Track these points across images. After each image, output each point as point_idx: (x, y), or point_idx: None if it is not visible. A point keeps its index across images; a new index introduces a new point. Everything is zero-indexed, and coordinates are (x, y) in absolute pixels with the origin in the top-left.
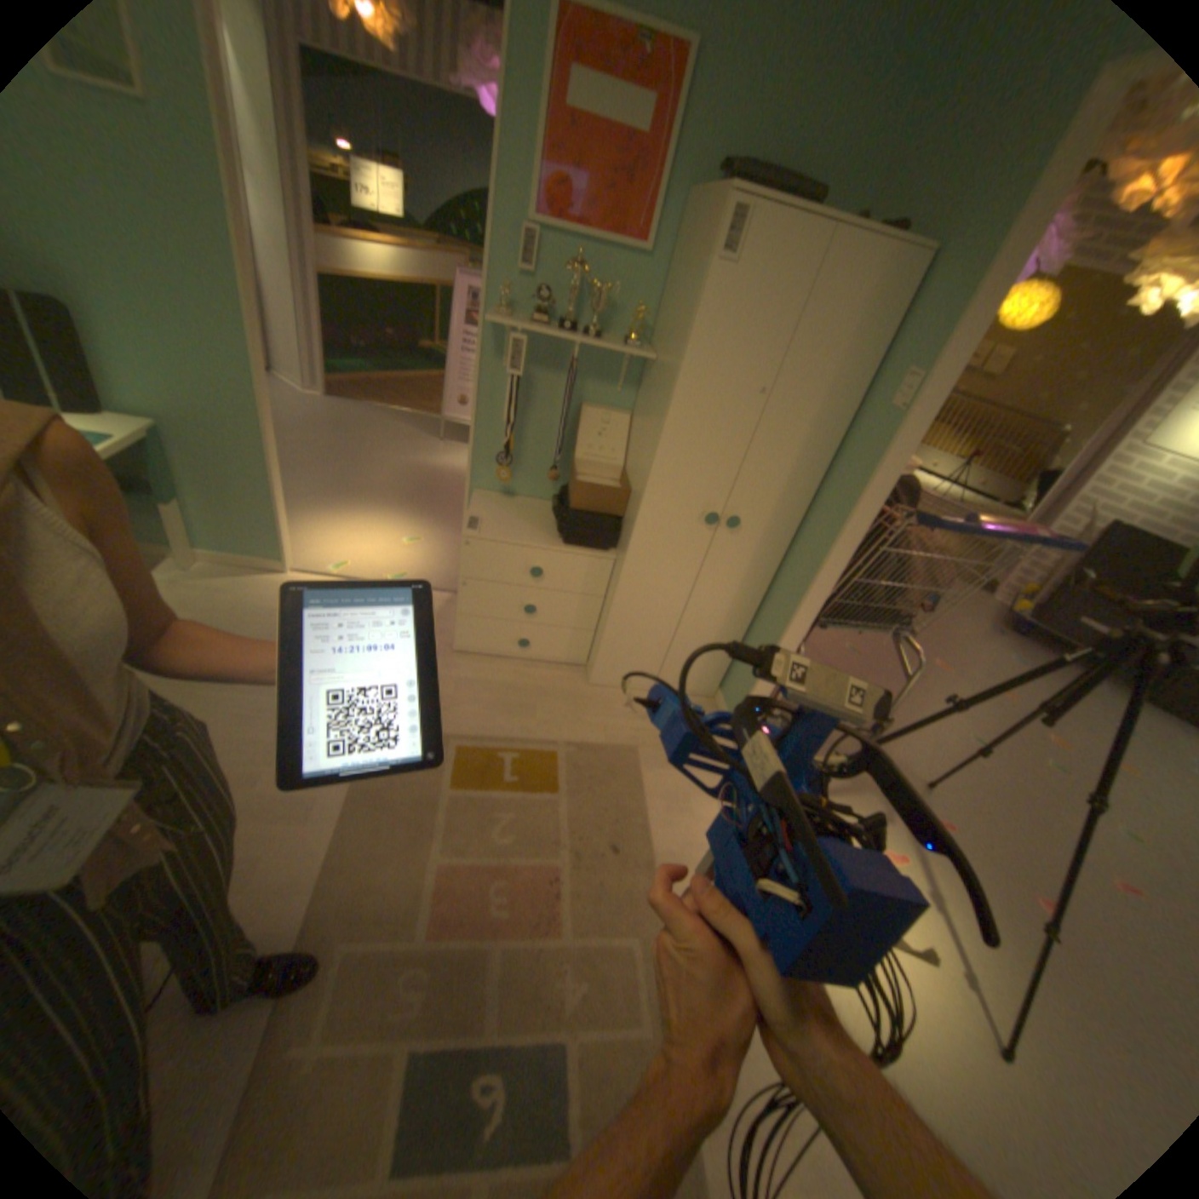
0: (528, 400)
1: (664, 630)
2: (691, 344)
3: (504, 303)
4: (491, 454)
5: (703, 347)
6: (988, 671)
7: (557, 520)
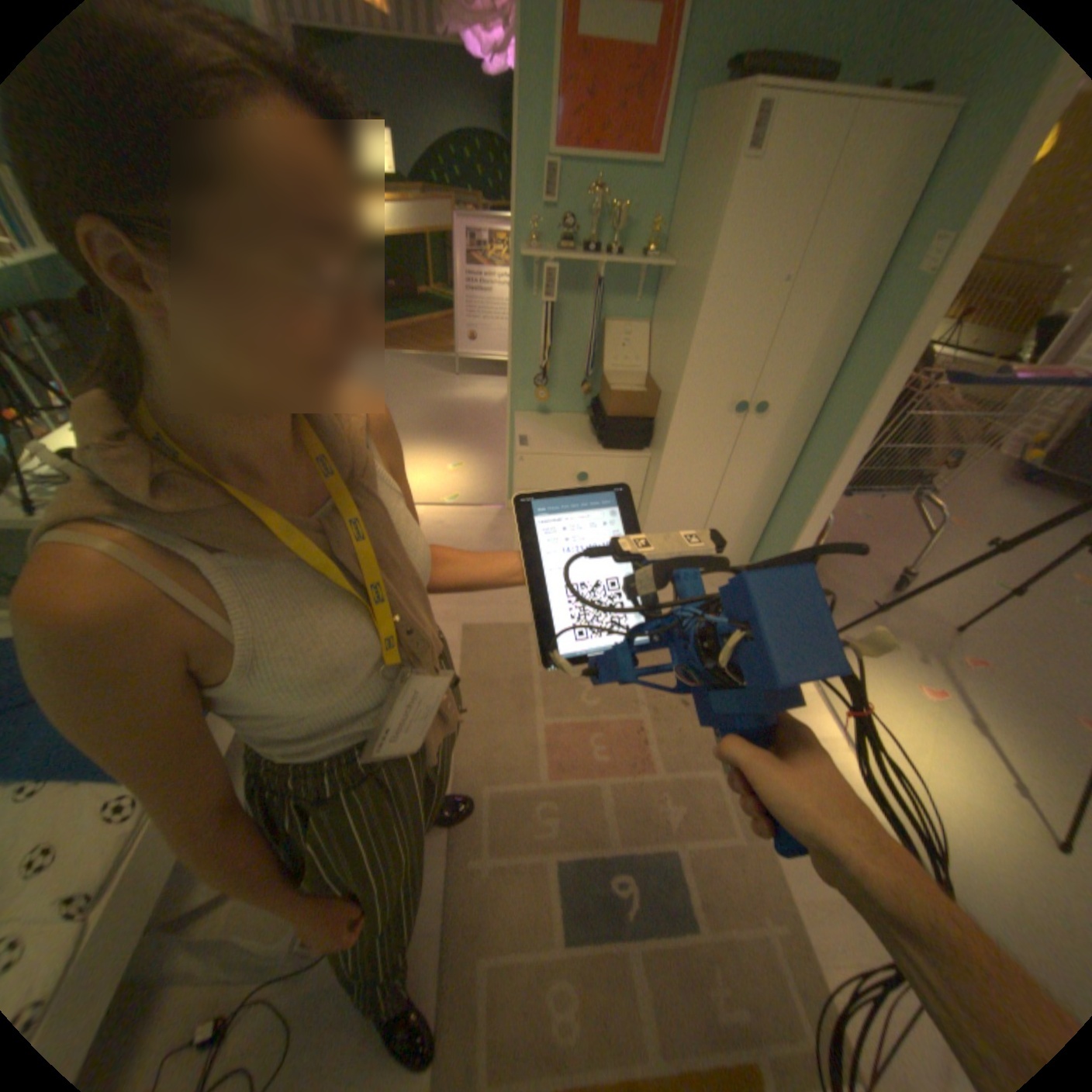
0: (556, 324)
1: (699, 514)
2: (719, 244)
3: (531, 236)
4: (526, 378)
5: (731, 245)
6: (1003, 521)
7: (595, 428)
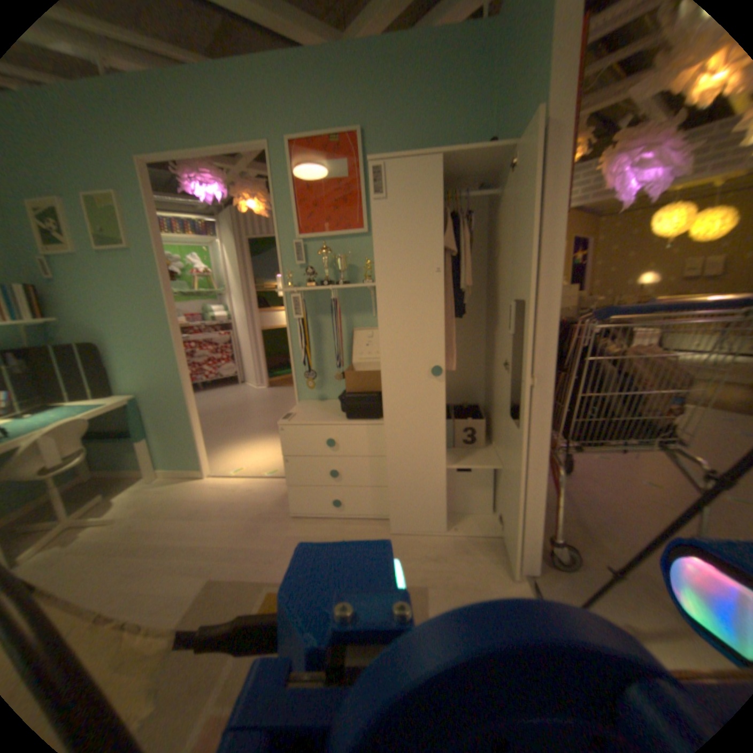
0: (320, 336)
1: (435, 475)
2: (375, 254)
3: (293, 285)
4: (305, 375)
5: (383, 254)
6: None
7: (340, 404)
